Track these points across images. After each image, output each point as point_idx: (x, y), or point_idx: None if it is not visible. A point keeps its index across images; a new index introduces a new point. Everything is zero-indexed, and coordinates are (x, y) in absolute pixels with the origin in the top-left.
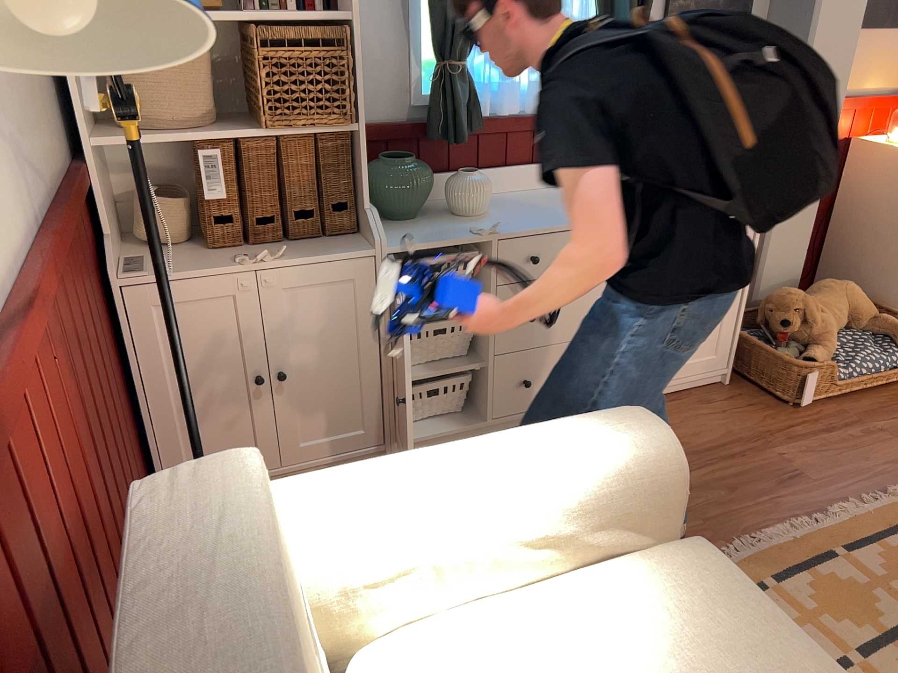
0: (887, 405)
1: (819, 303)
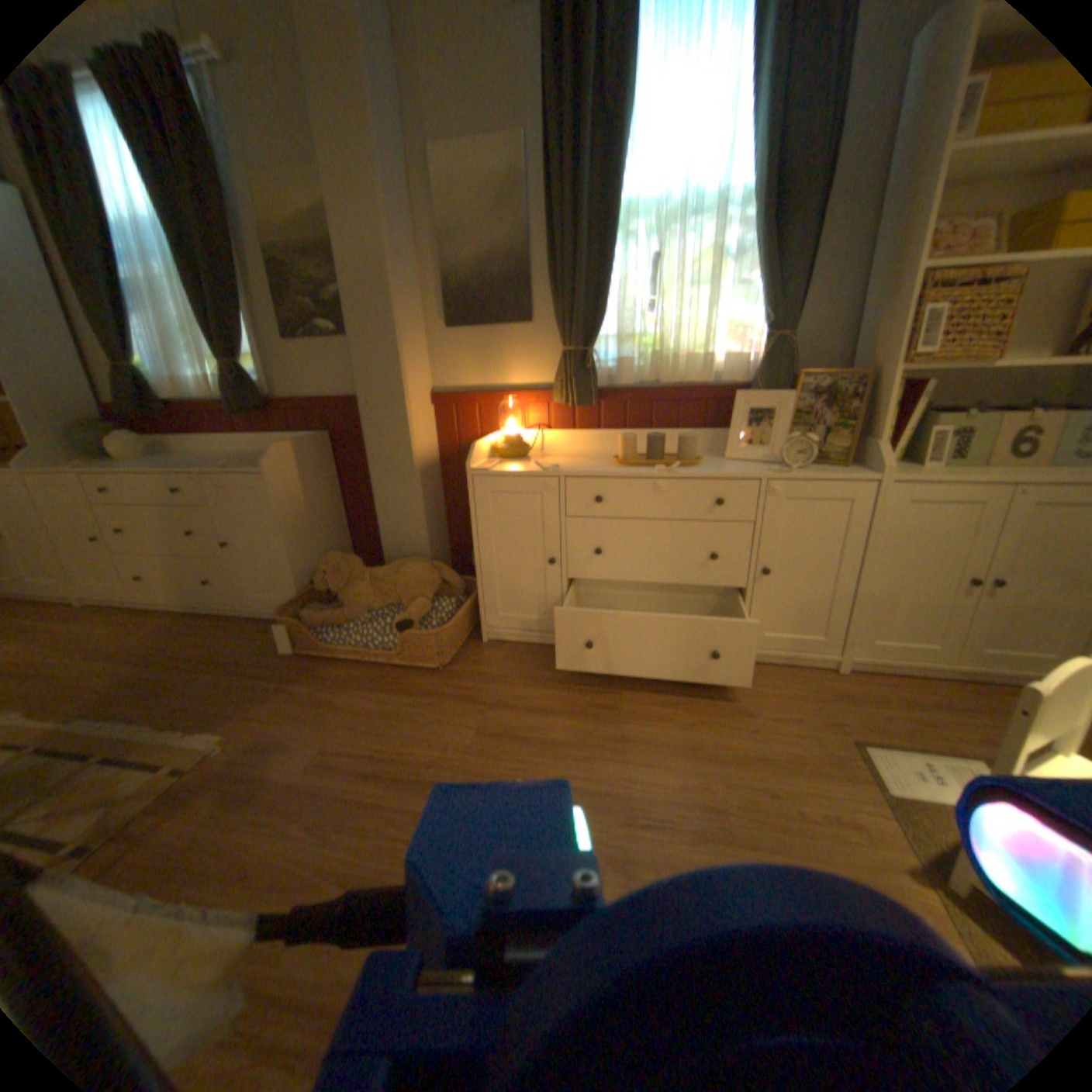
0: (351, 680)
1: (372, 574)
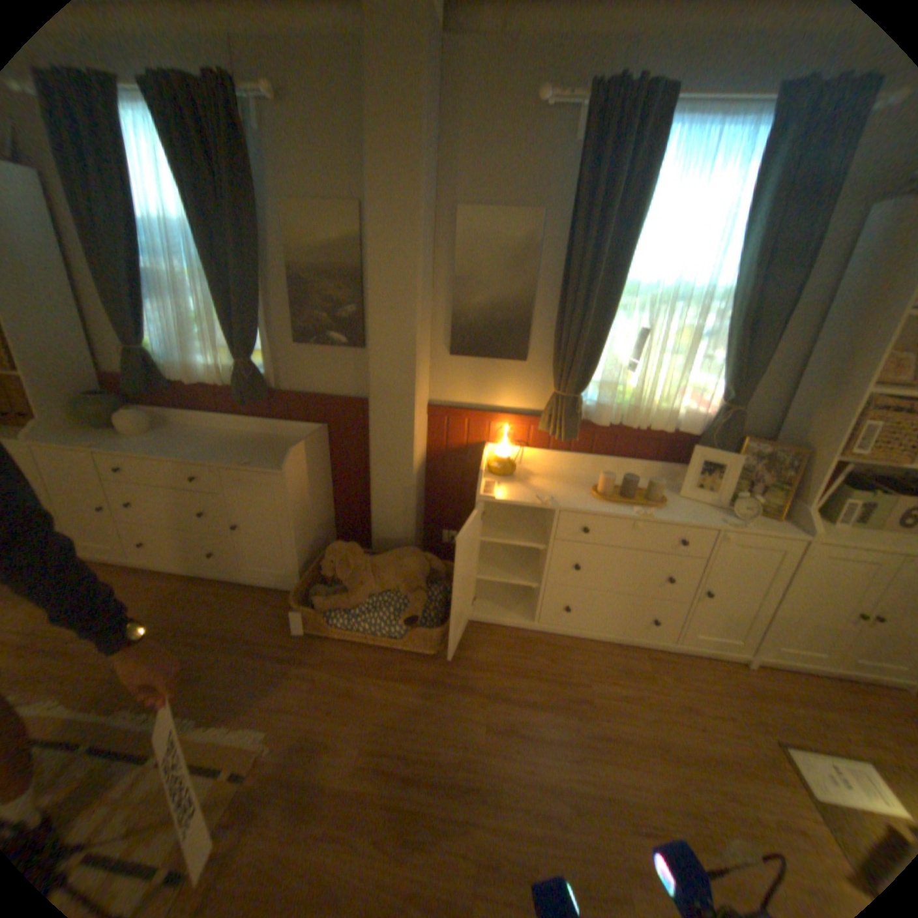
0: (361, 665)
1: (372, 563)
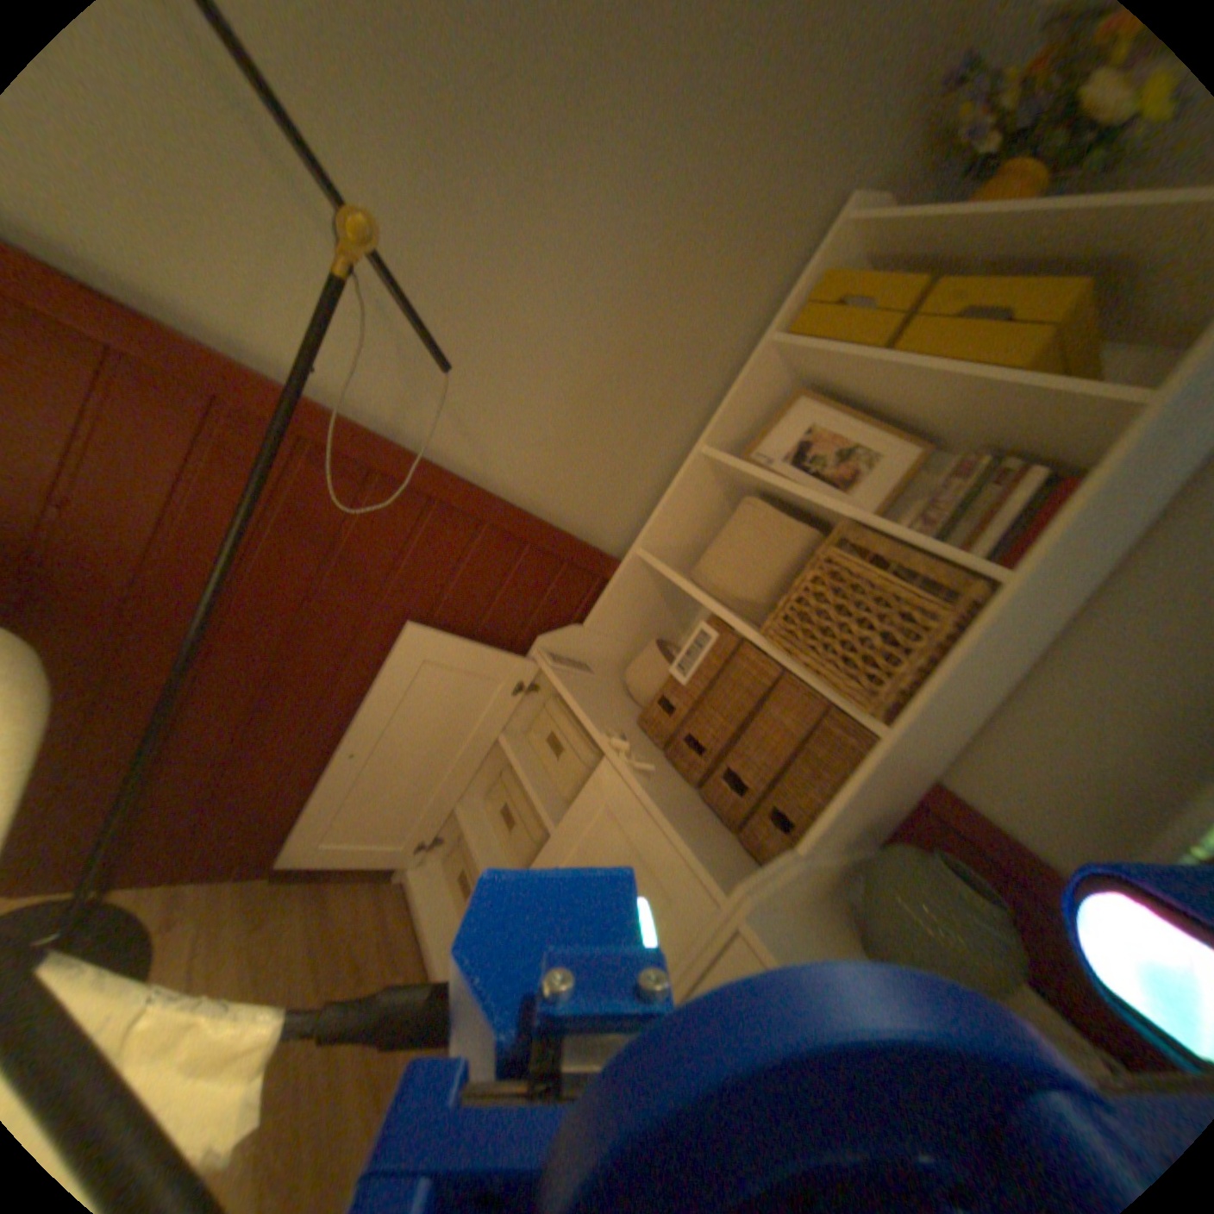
0: None
1: None
